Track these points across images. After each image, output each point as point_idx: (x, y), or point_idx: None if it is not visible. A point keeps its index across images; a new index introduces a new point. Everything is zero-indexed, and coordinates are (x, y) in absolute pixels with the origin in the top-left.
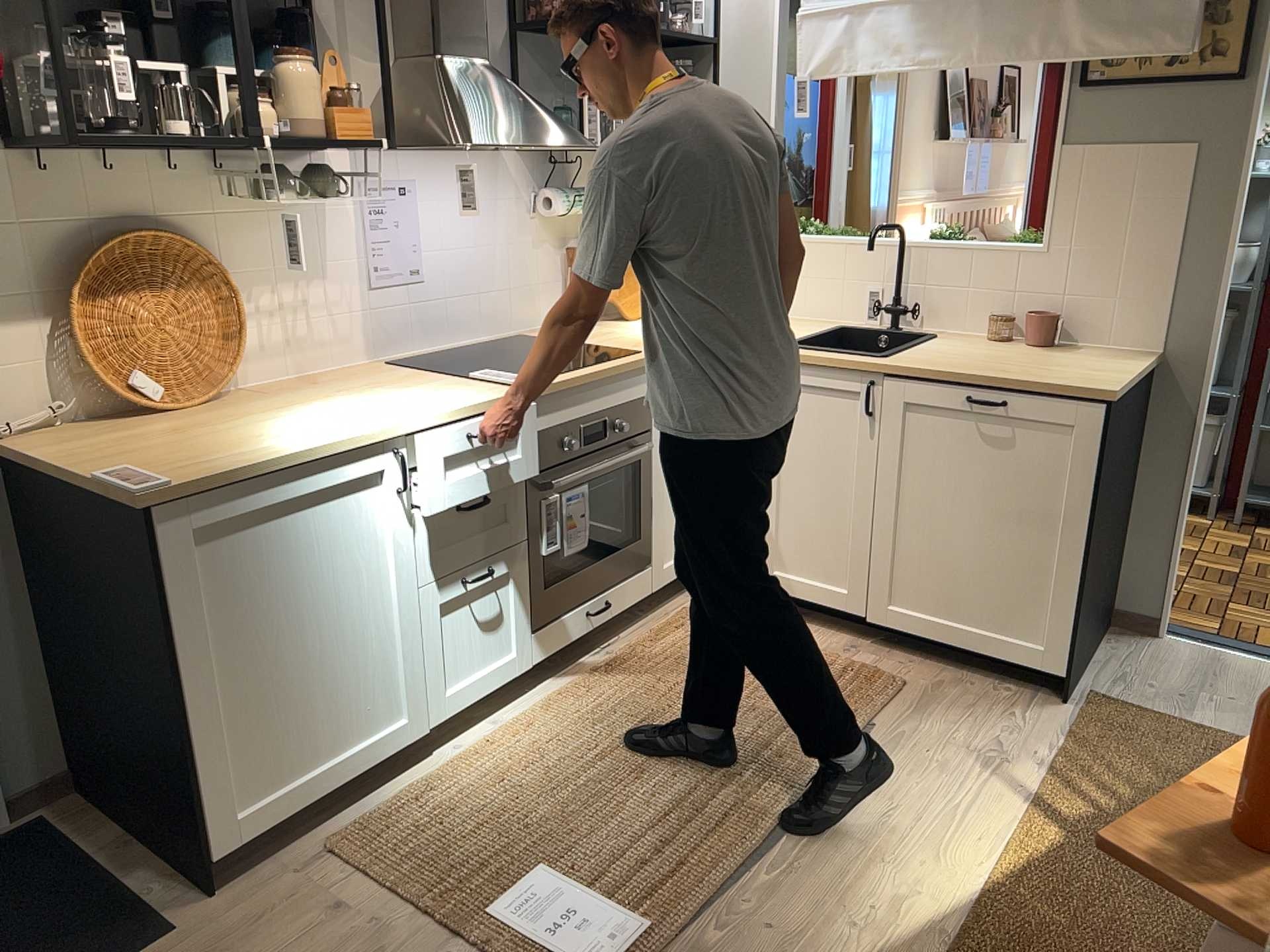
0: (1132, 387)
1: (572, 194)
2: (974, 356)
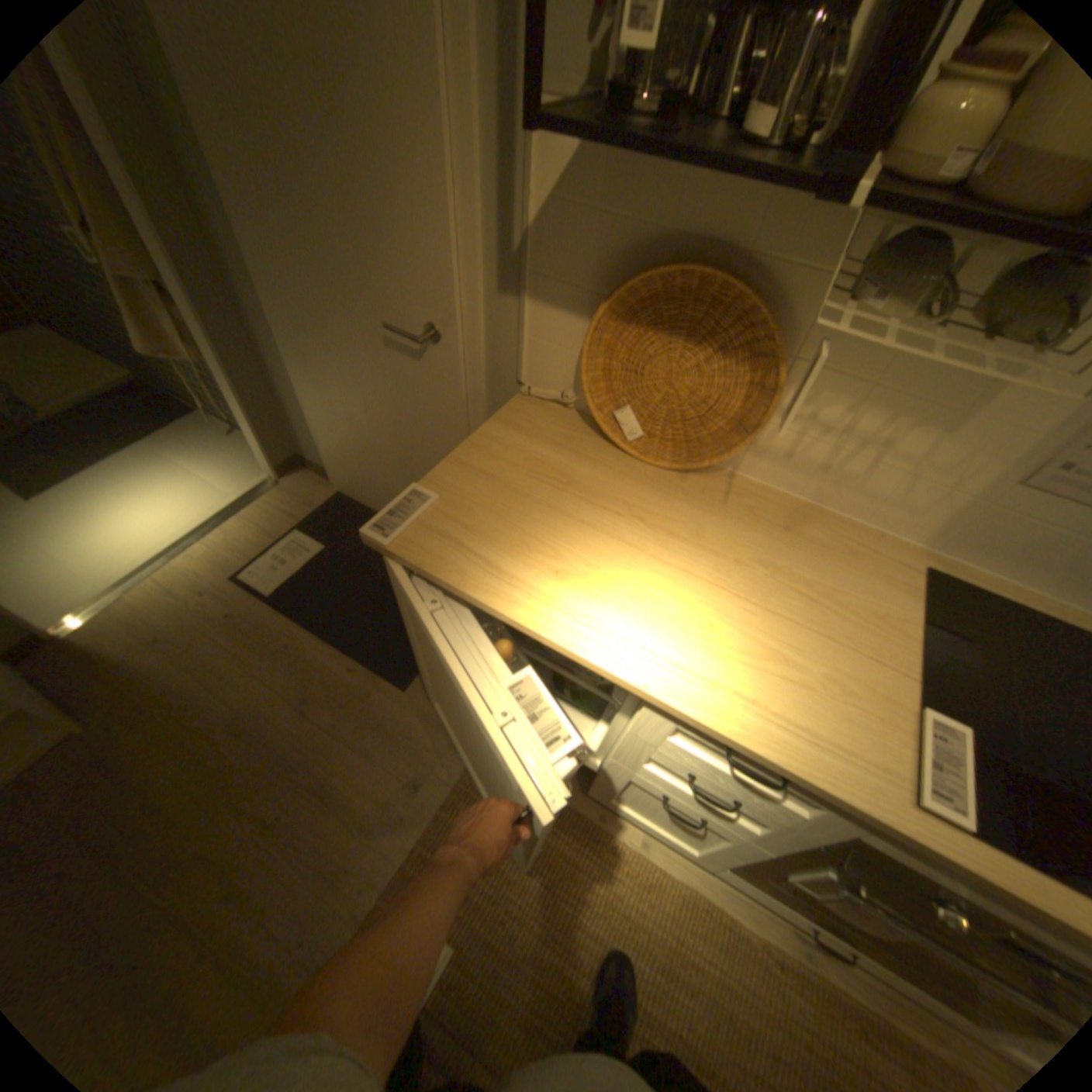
0: None
1: None
2: None
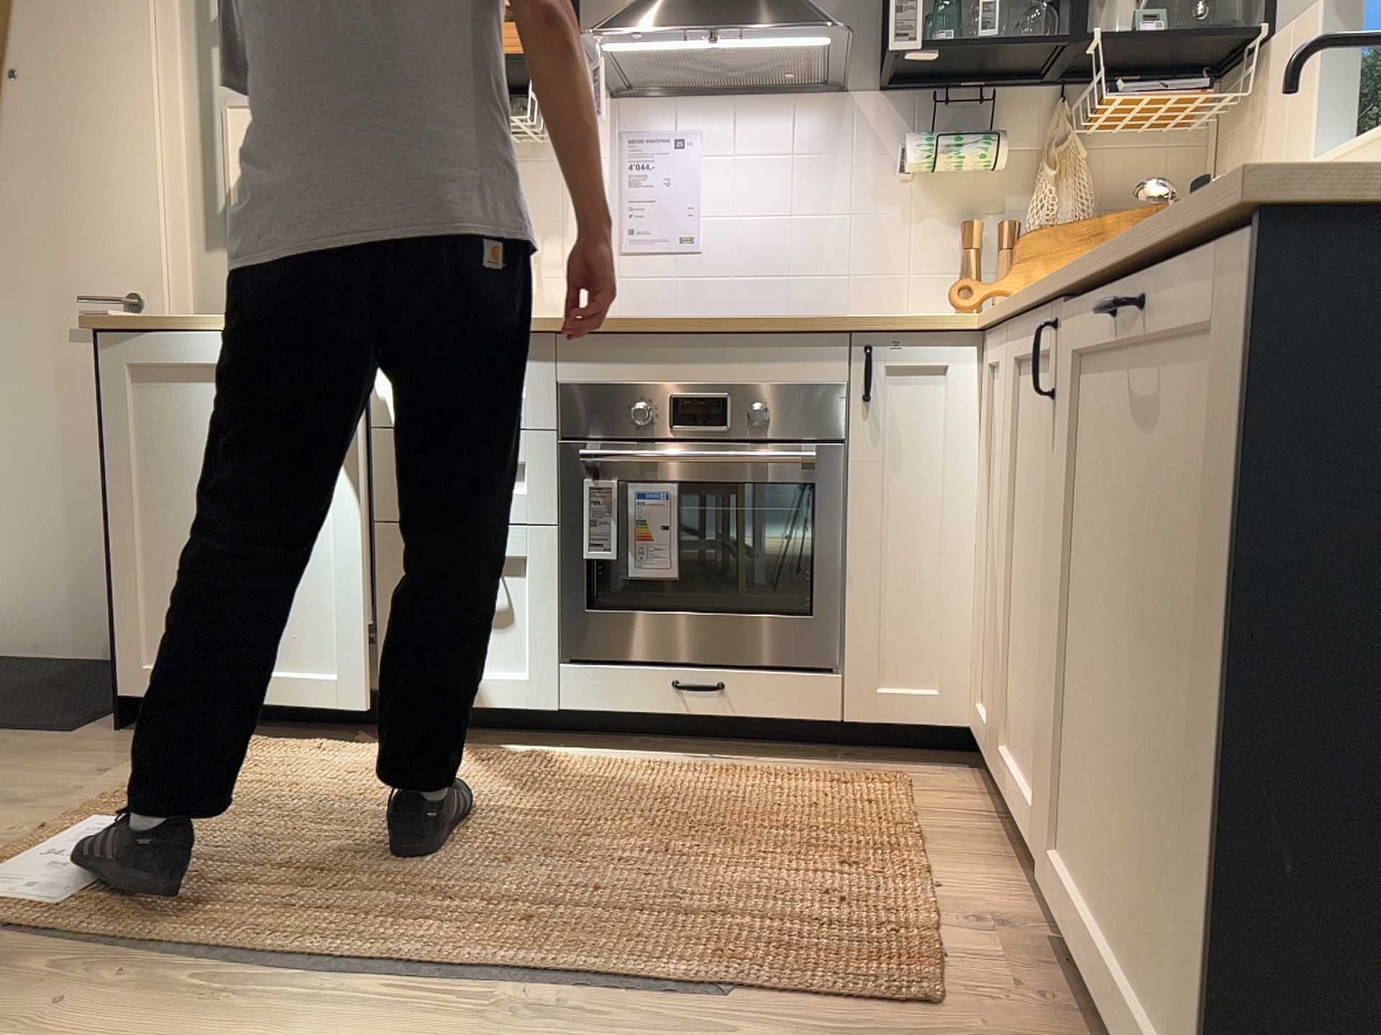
0: None
1: (939, 137)
2: None
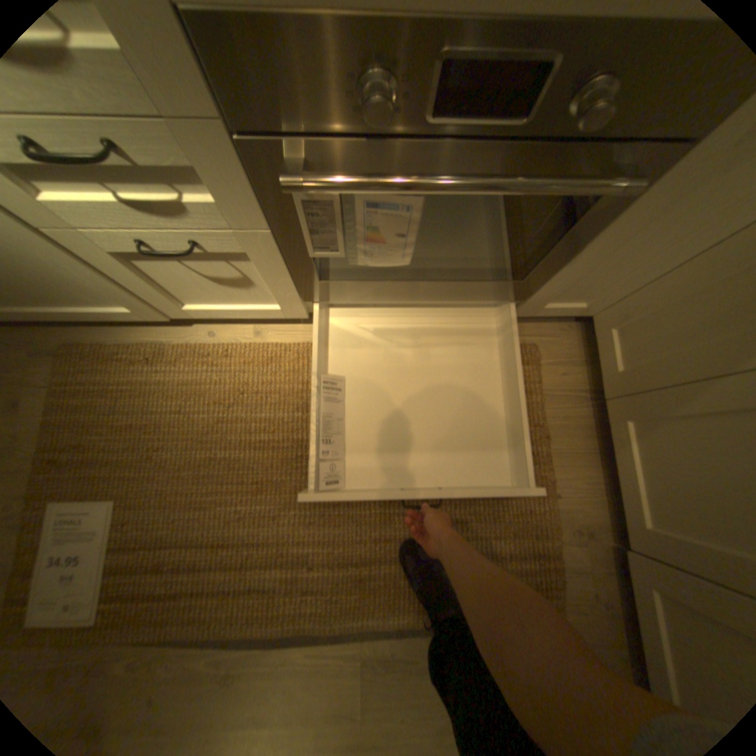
0: None
1: None
2: None
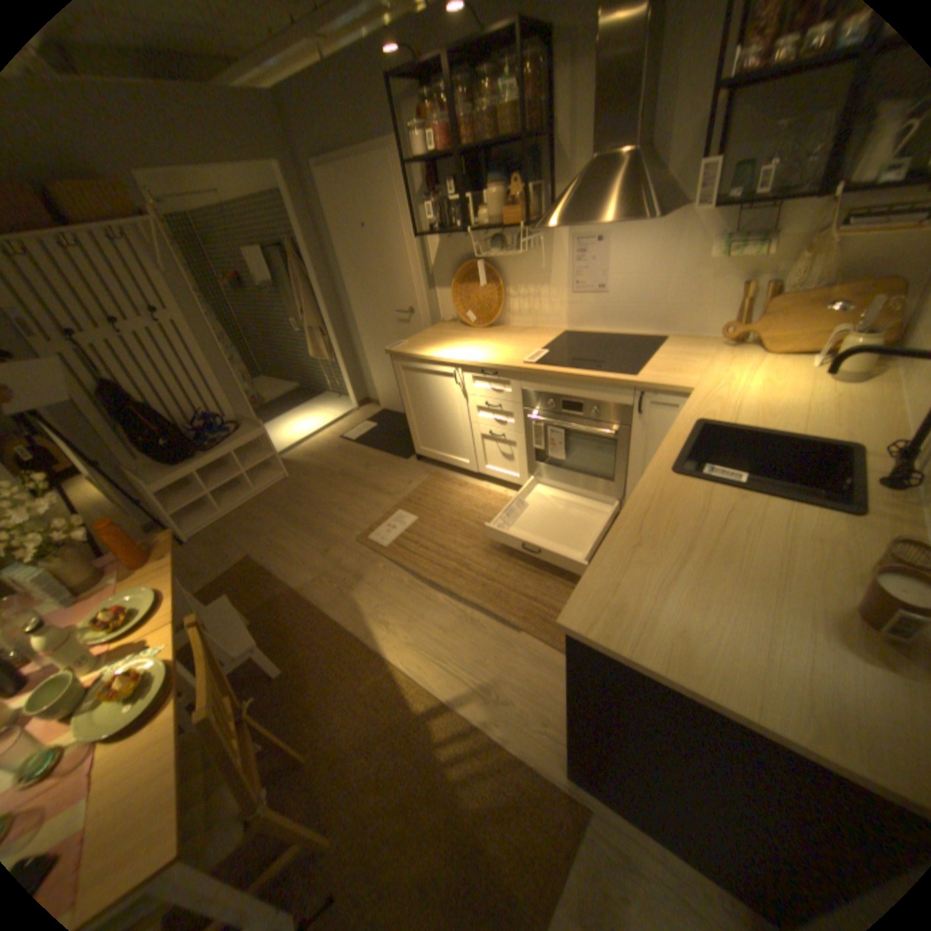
0: (670, 689)
1: (735, 240)
2: (724, 535)
